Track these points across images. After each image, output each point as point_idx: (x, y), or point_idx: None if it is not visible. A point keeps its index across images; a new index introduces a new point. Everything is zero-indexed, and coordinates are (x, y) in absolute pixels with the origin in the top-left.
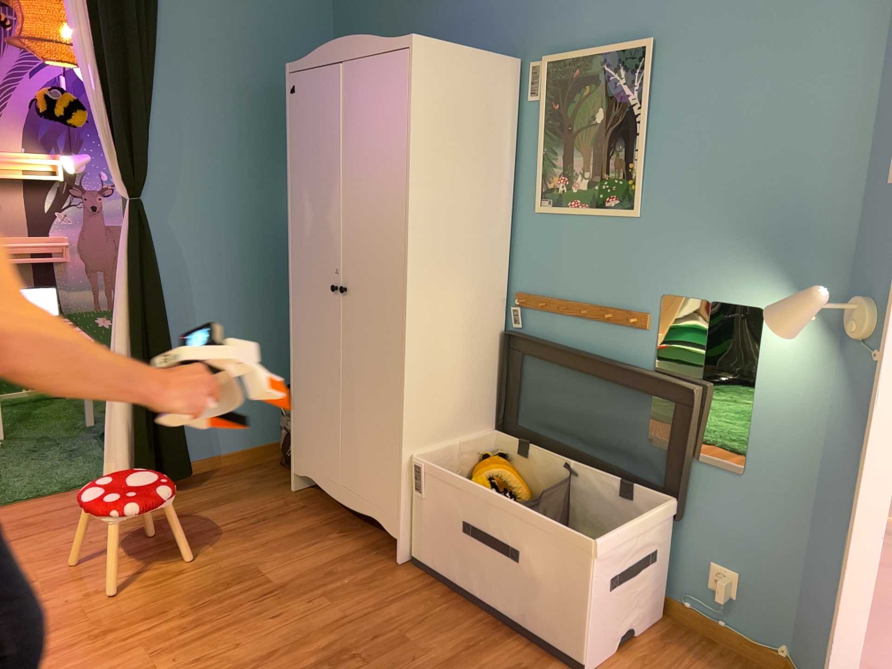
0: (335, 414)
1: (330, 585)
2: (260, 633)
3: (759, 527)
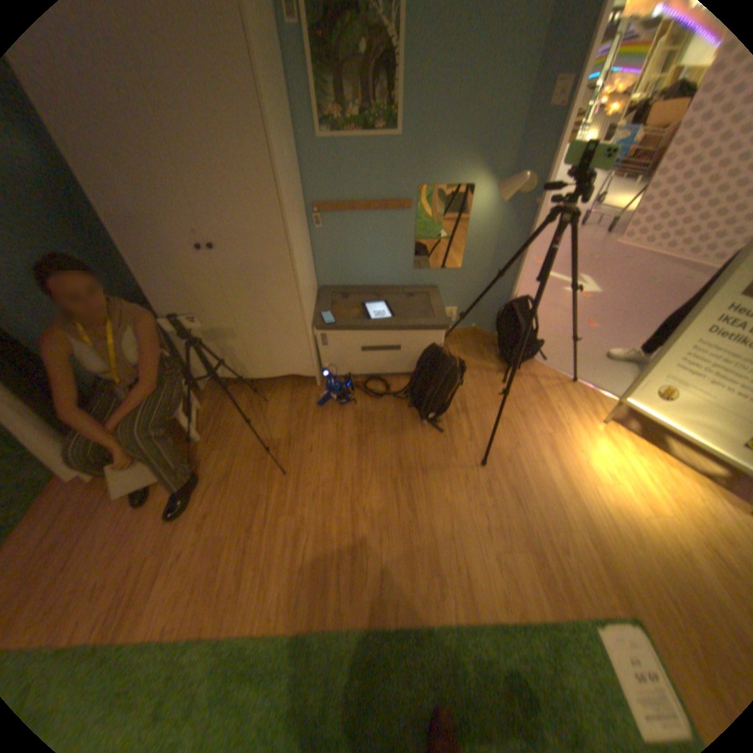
0: (234, 334)
1: (308, 417)
2: (316, 460)
3: (466, 287)
